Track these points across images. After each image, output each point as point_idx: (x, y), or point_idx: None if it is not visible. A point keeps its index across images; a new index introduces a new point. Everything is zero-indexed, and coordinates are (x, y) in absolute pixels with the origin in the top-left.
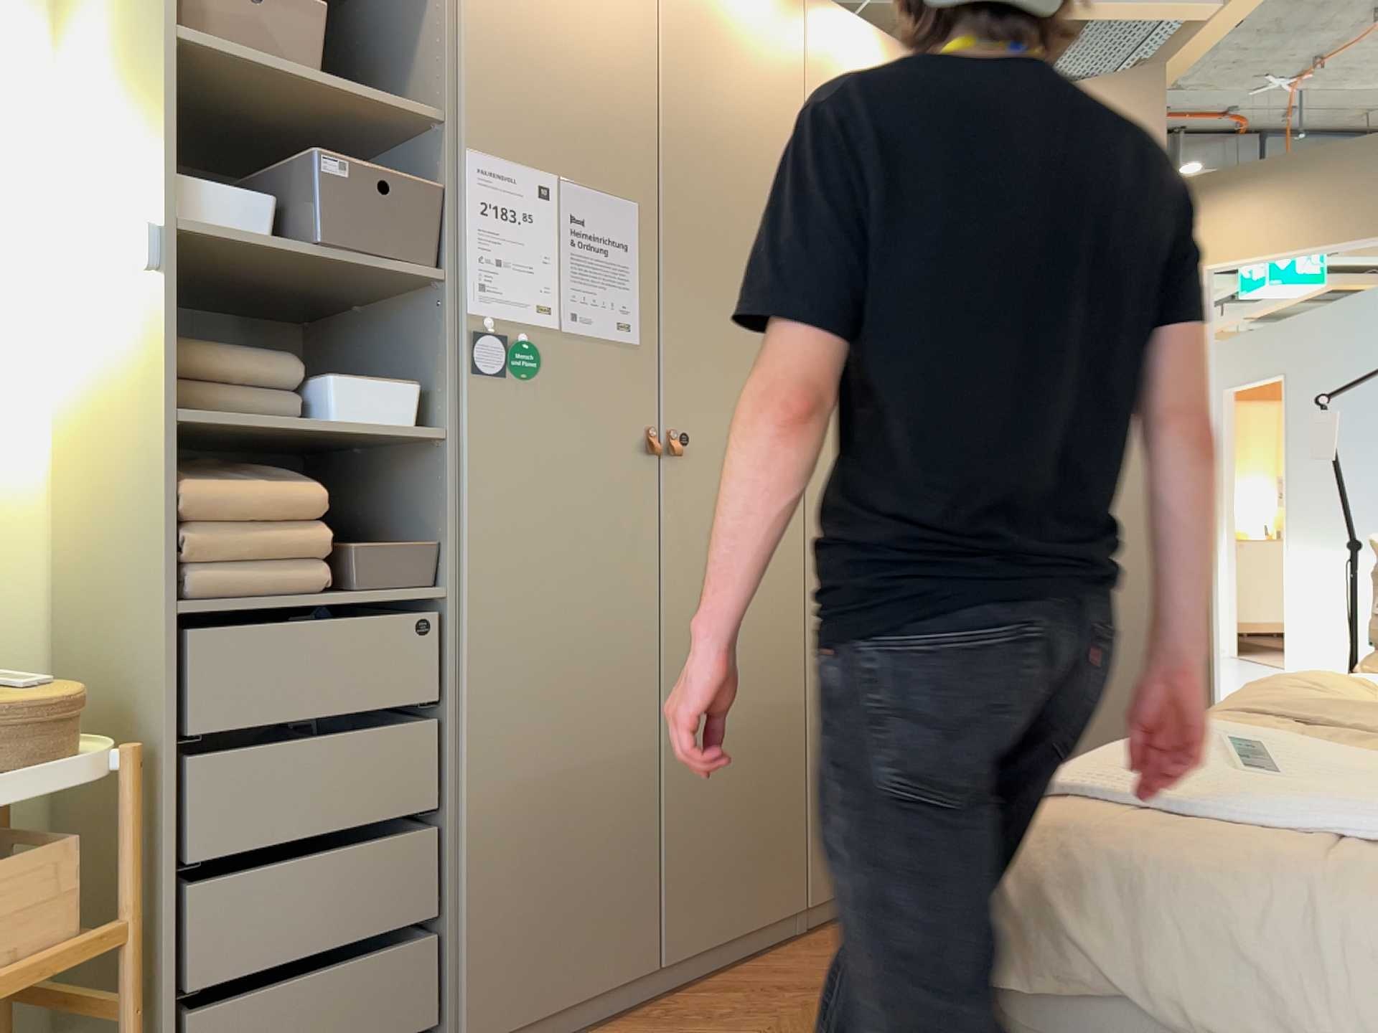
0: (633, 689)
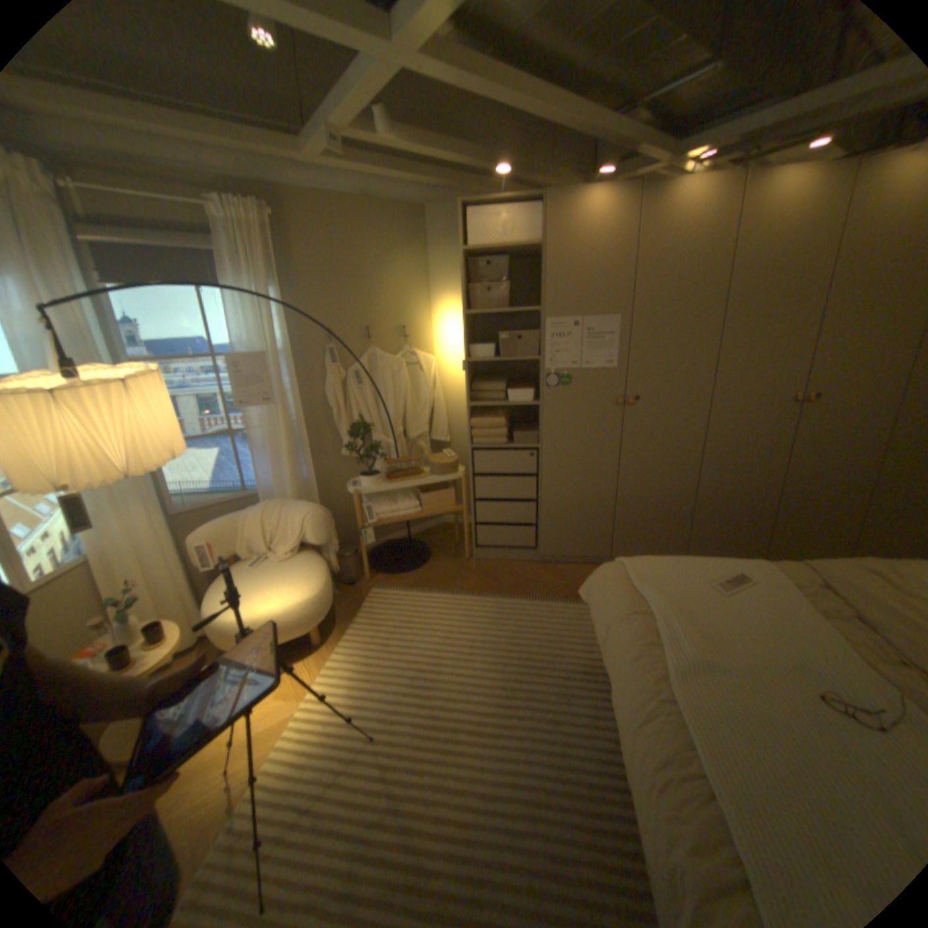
0: (604, 478)
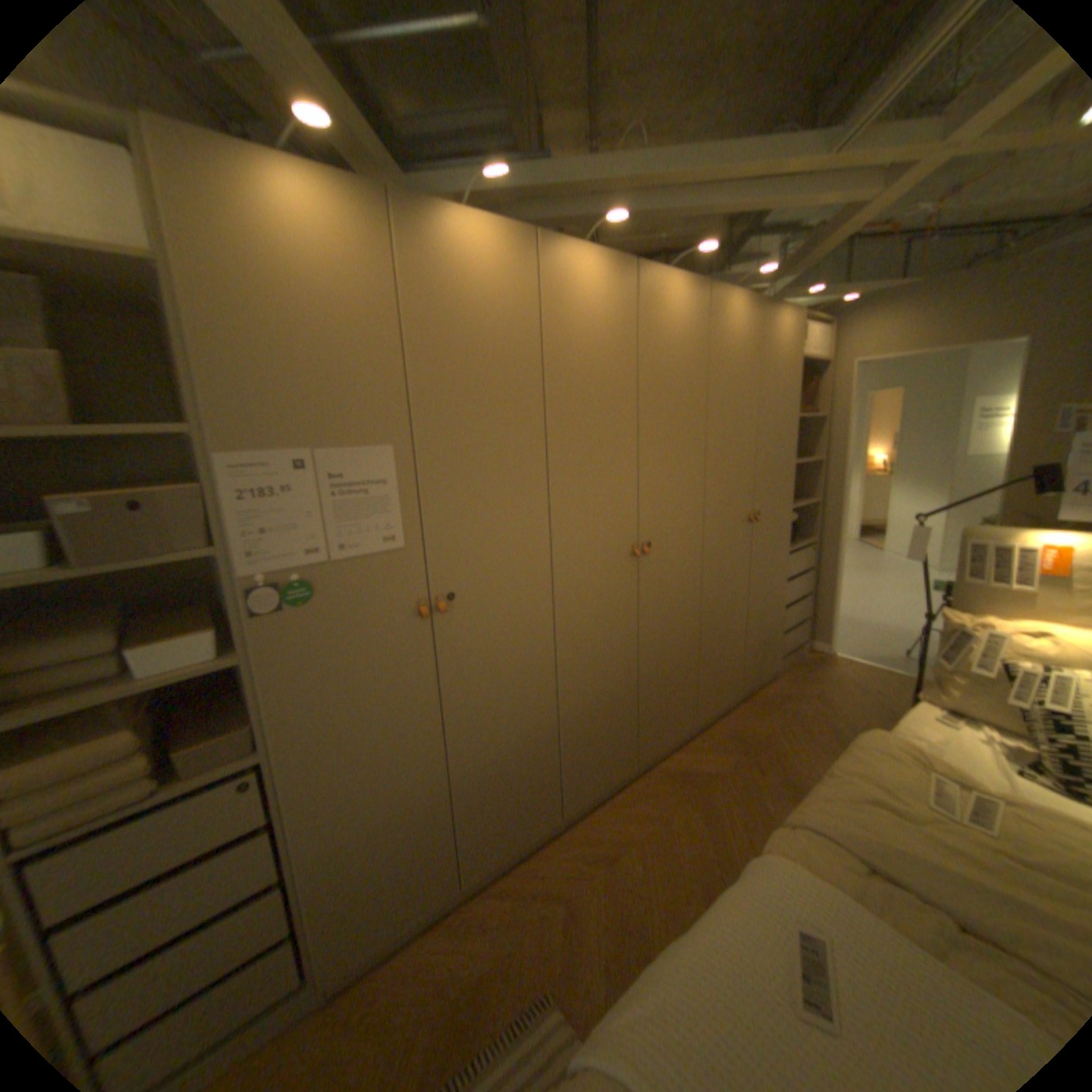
0: (424, 760)
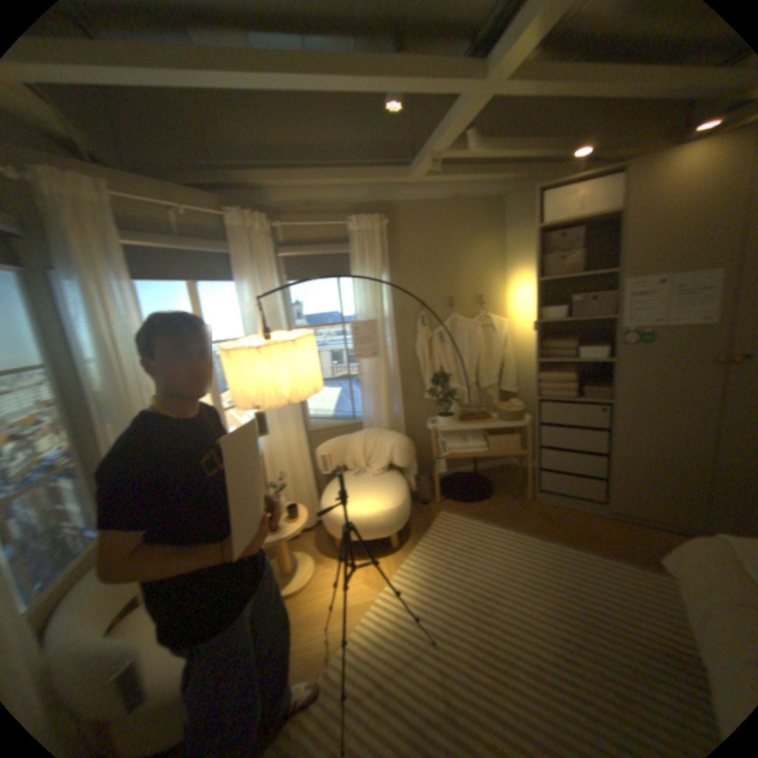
0: (699, 442)
